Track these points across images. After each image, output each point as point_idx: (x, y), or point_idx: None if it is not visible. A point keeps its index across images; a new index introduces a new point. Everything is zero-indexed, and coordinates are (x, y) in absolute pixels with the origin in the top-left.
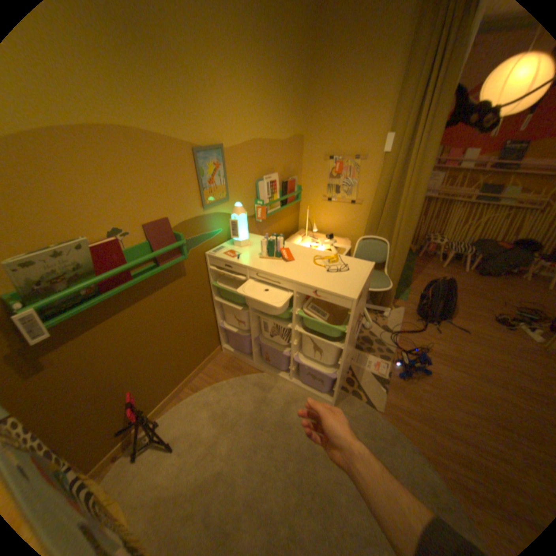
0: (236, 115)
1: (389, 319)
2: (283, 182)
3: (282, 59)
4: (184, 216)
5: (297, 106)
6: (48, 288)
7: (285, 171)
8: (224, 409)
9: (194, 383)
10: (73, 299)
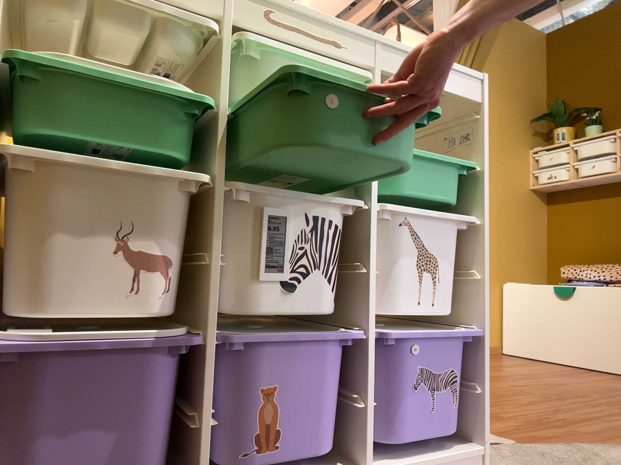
0: None
1: None
2: None
3: None
4: None
5: None
6: None
7: None
8: None
9: None
10: None
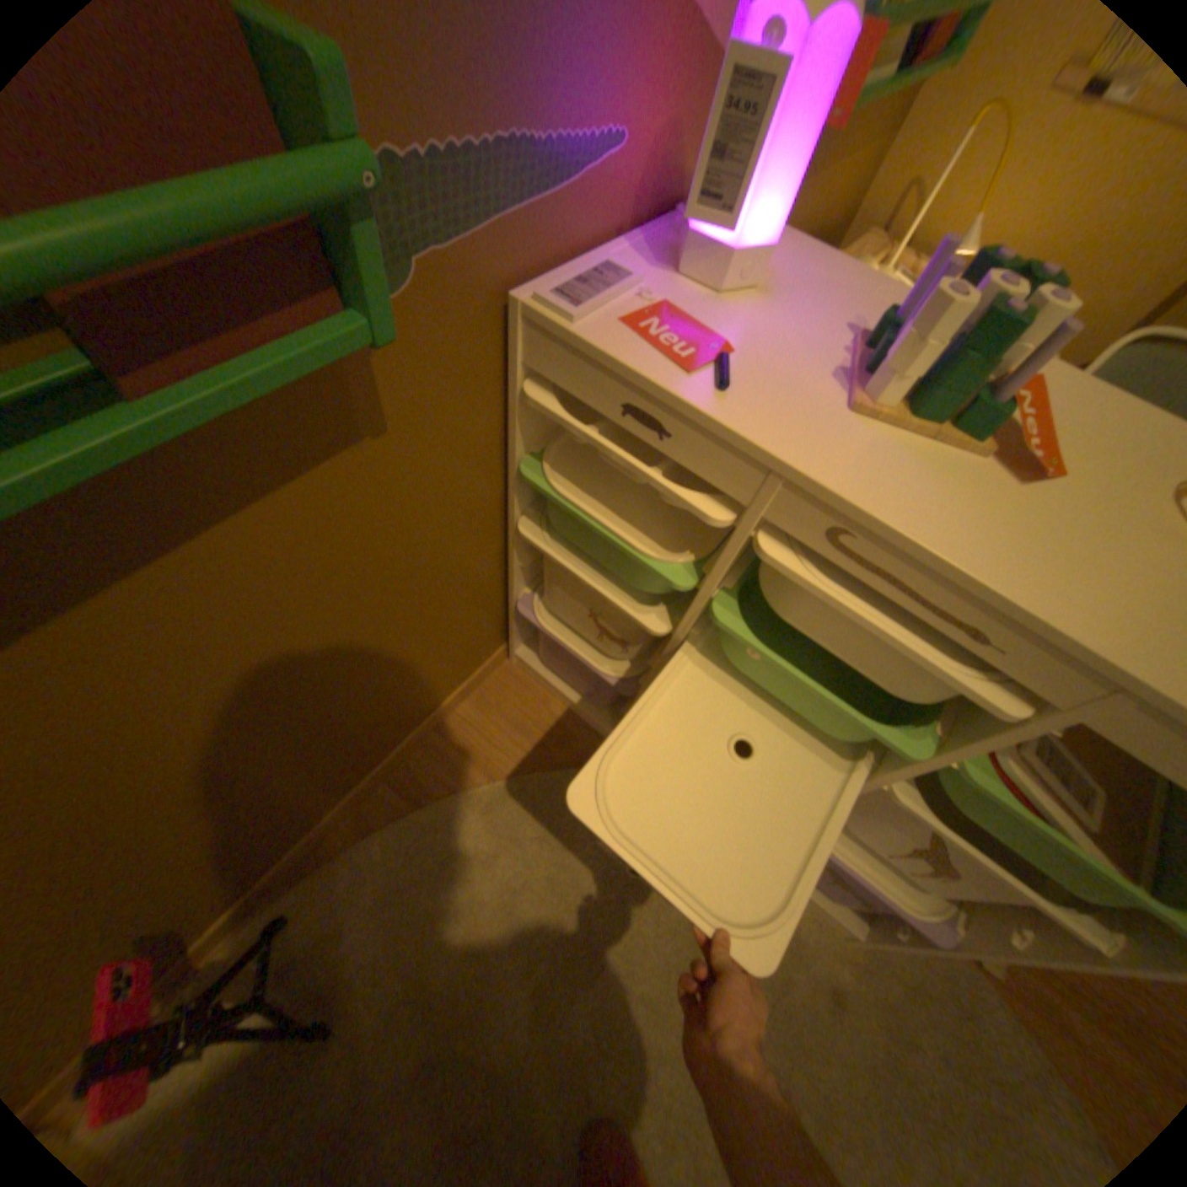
0: None
1: None
2: None
3: None
4: None
5: None
6: None
7: None
8: (507, 891)
9: (413, 768)
10: None
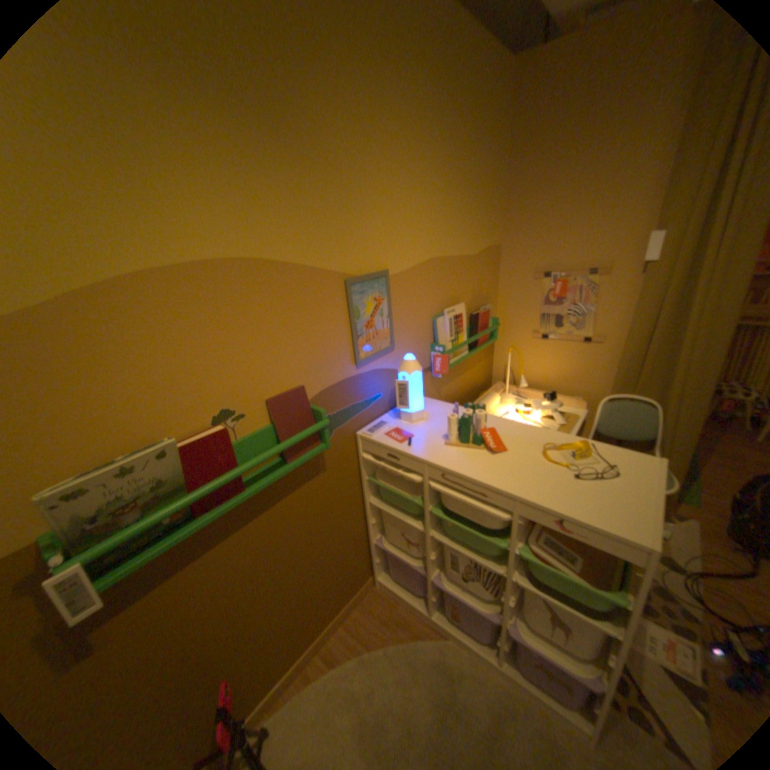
0: (409, 226)
1: (674, 543)
2: (473, 314)
3: (473, 145)
4: (329, 380)
5: (493, 205)
6: (109, 524)
7: (475, 298)
8: (380, 715)
9: (330, 648)
10: (150, 532)
